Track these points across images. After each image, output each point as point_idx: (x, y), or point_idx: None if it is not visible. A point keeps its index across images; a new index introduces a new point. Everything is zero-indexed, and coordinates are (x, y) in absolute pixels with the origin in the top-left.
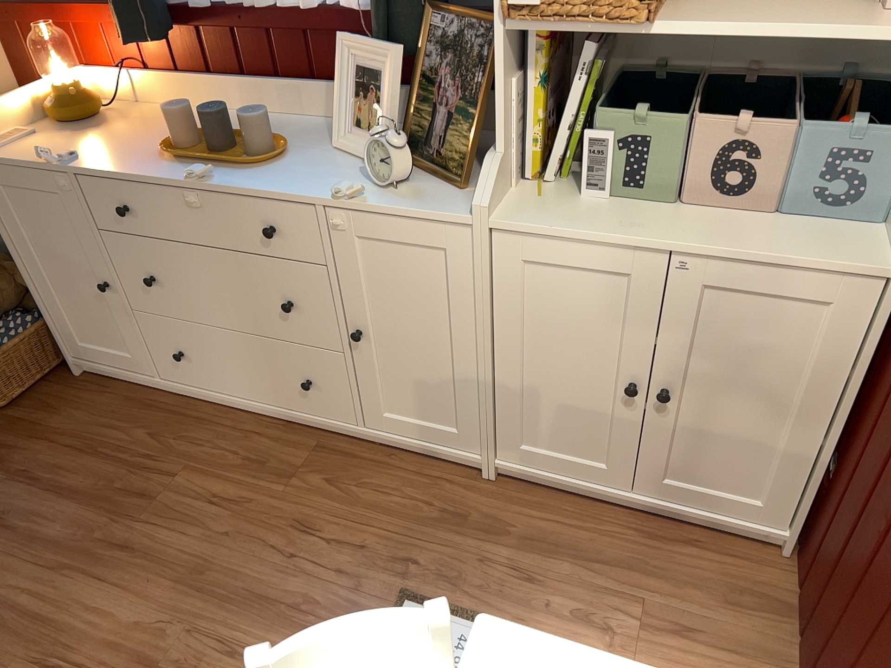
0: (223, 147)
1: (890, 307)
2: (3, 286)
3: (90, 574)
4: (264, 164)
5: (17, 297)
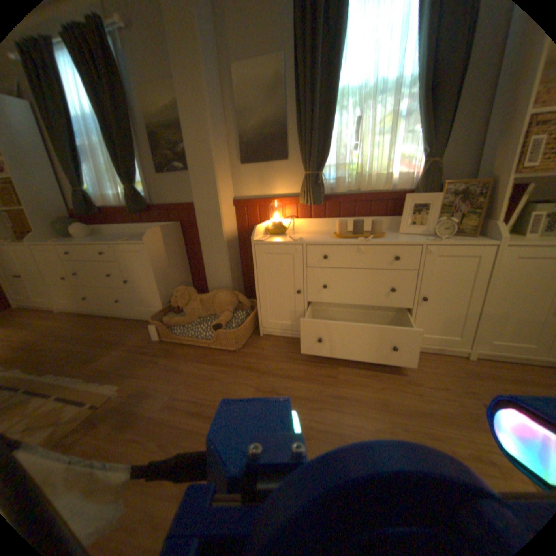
0: (359, 231)
1: None
2: (230, 299)
3: (332, 414)
4: (383, 235)
5: (234, 303)
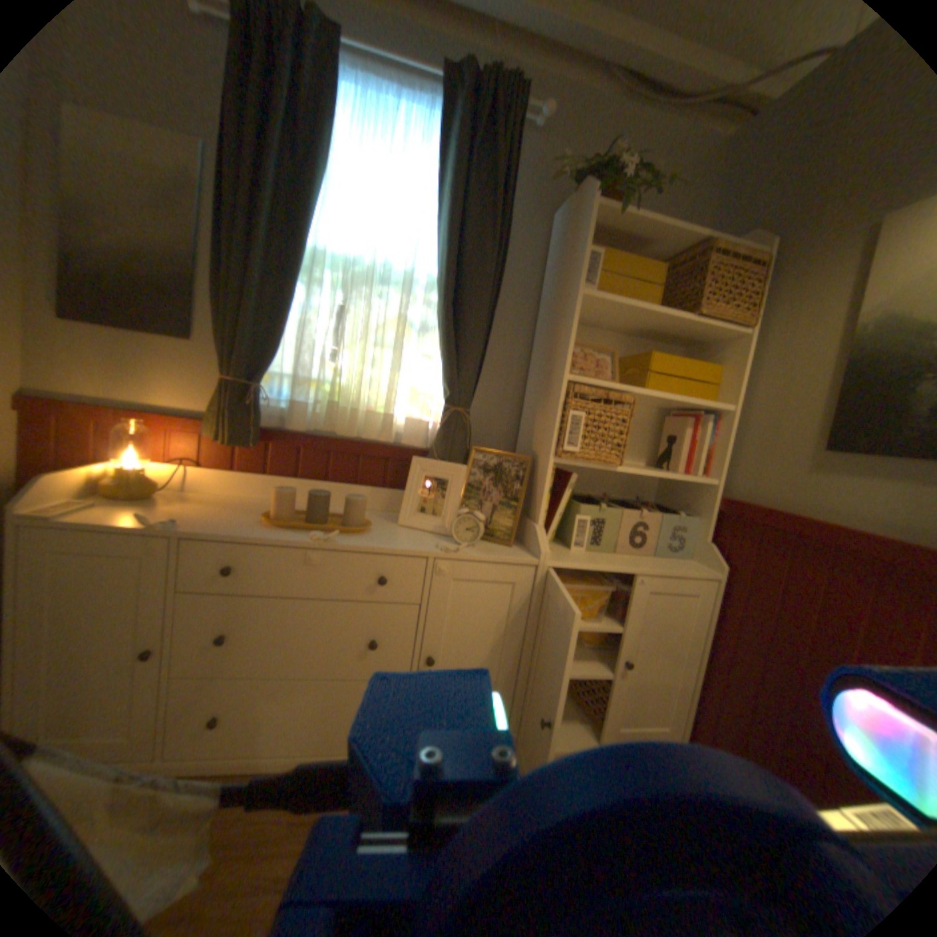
0: (319, 517)
1: (728, 594)
2: None
3: None
4: (363, 530)
5: None
